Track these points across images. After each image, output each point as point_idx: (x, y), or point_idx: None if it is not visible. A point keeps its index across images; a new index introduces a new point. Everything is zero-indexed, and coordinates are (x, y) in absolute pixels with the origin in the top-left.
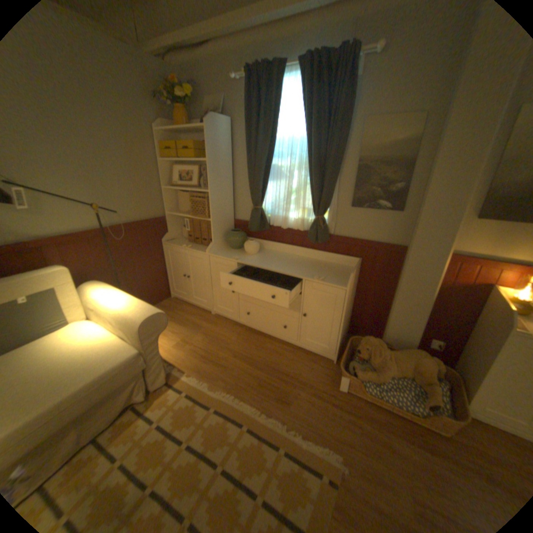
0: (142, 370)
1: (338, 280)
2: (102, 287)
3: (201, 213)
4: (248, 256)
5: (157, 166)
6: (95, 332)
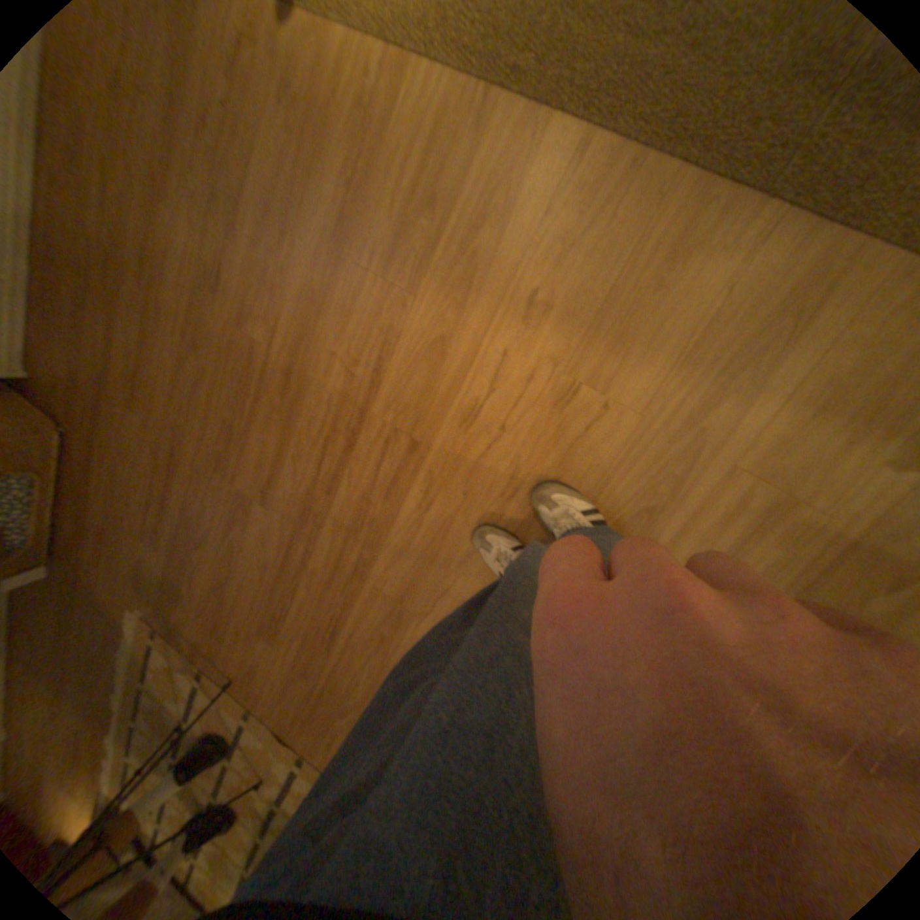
0: None
1: None
2: None
3: None
4: None
5: None
6: None
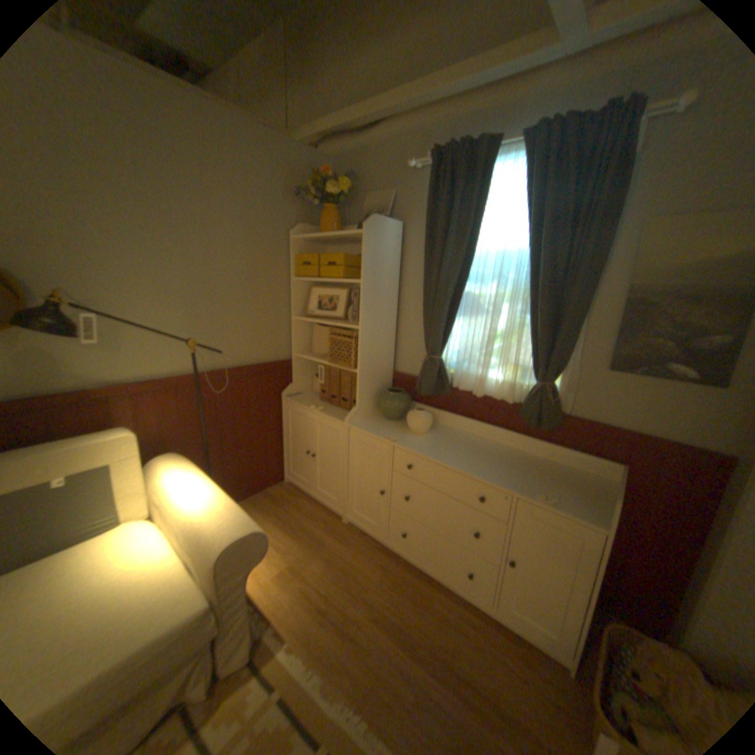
0: (211, 637)
1: (587, 510)
2: (177, 471)
3: (343, 359)
4: (412, 436)
5: (288, 289)
6: (150, 551)
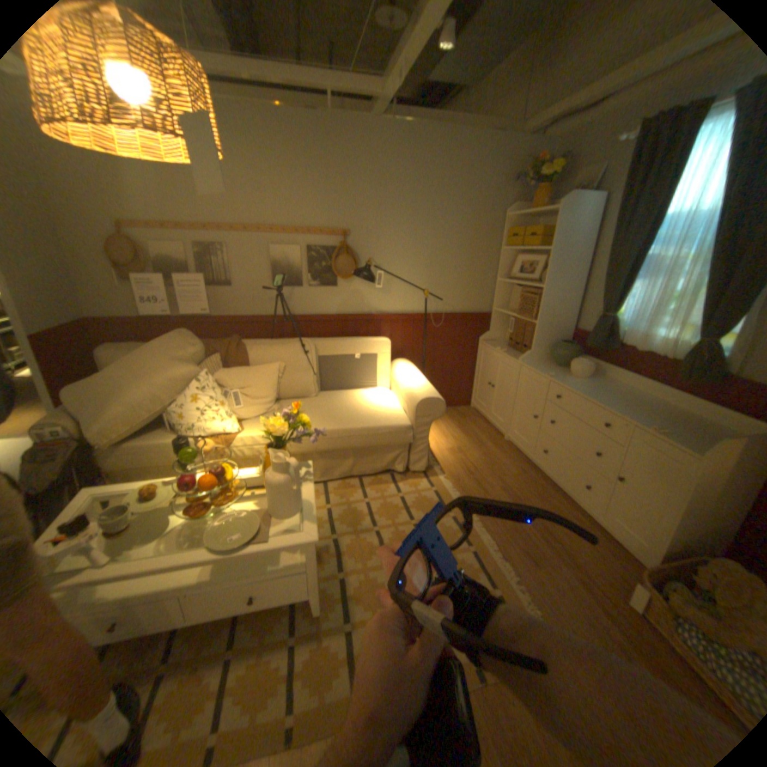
0: (409, 447)
1: (700, 446)
2: (406, 364)
3: (529, 313)
4: (571, 378)
5: (498, 256)
6: (389, 399)
